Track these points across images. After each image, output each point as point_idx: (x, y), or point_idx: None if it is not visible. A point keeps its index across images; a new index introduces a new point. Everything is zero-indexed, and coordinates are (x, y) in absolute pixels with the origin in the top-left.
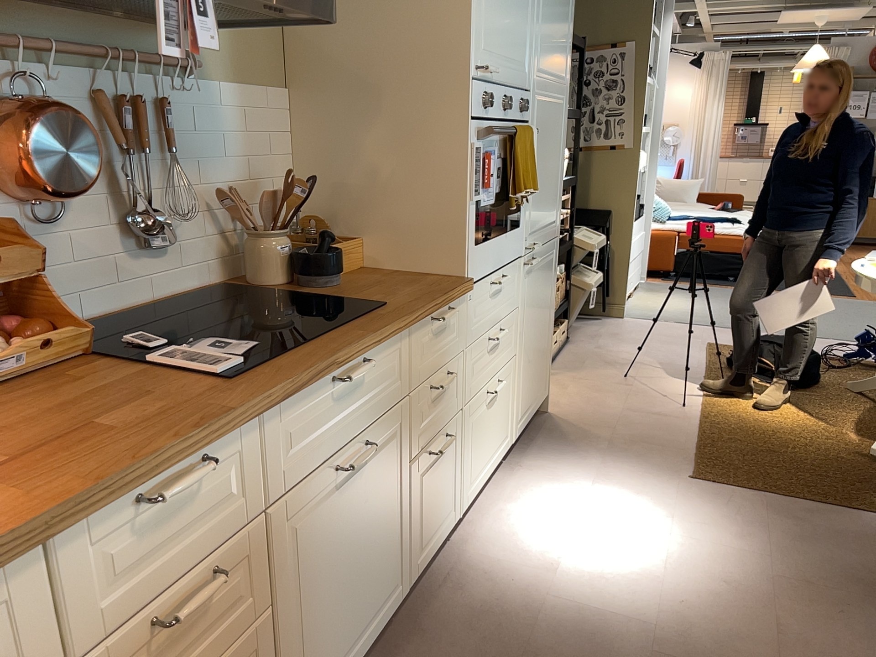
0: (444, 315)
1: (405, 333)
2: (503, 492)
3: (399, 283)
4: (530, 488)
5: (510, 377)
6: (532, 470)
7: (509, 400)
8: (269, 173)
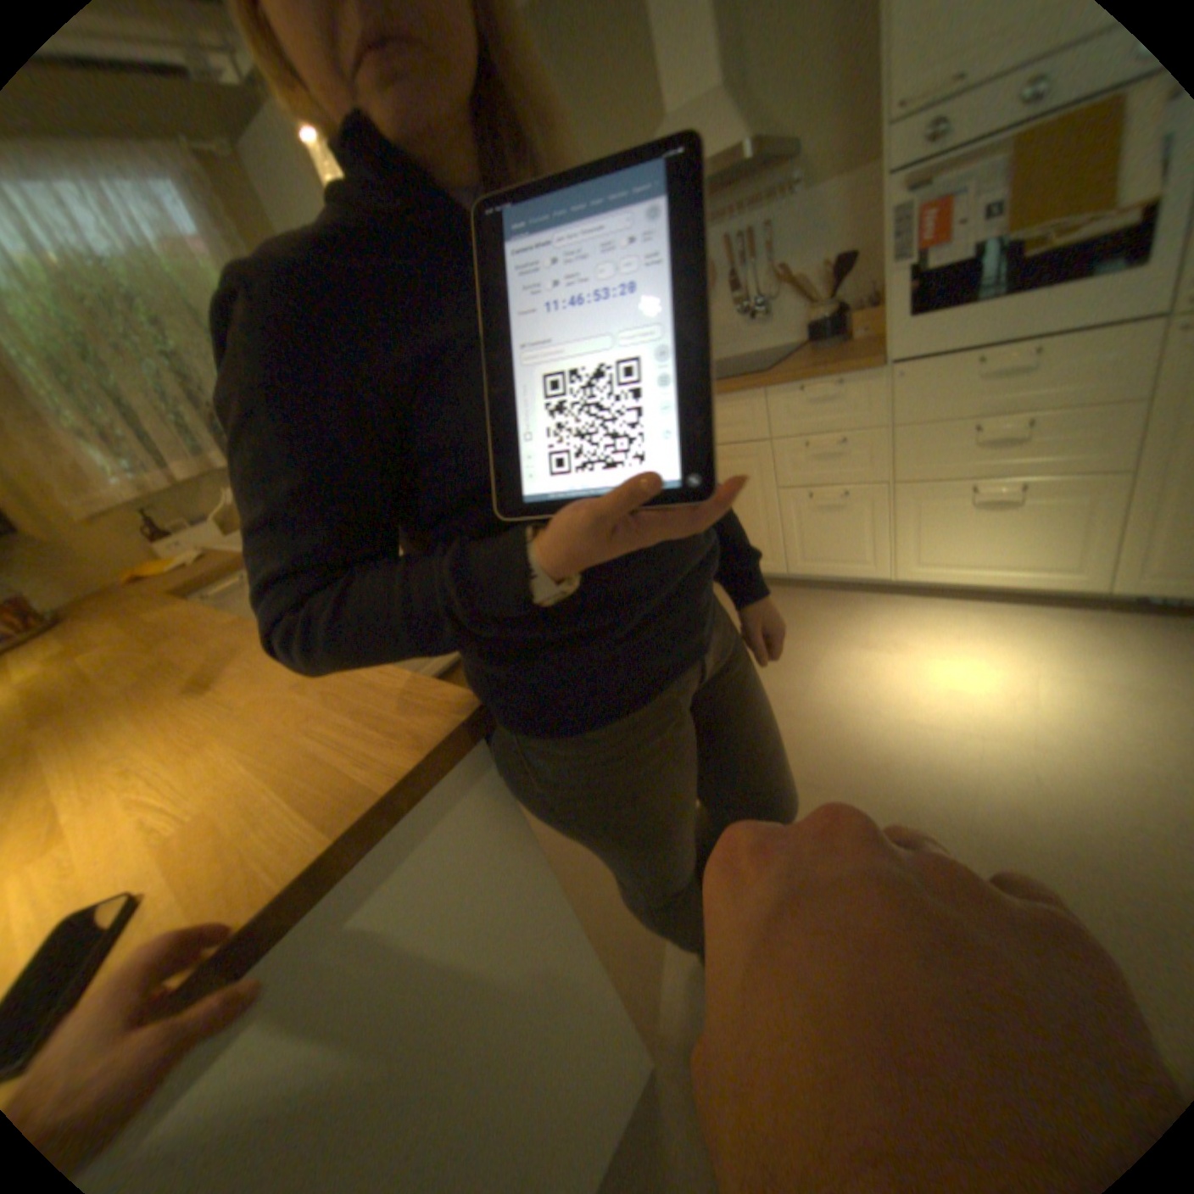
0: (811, 385)
1: (756, 392)
2: (1016, 617)
3: (841, 352)
4: (1042, 634)
5: (1092, 496)
6: (1104, 635)
7: (1087, 527)
8: (882, 239)
